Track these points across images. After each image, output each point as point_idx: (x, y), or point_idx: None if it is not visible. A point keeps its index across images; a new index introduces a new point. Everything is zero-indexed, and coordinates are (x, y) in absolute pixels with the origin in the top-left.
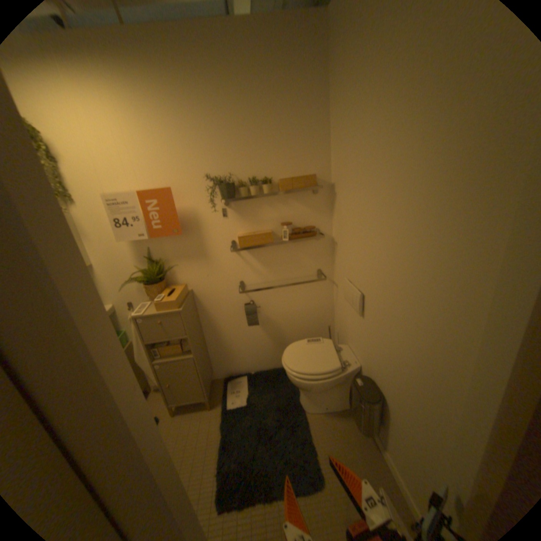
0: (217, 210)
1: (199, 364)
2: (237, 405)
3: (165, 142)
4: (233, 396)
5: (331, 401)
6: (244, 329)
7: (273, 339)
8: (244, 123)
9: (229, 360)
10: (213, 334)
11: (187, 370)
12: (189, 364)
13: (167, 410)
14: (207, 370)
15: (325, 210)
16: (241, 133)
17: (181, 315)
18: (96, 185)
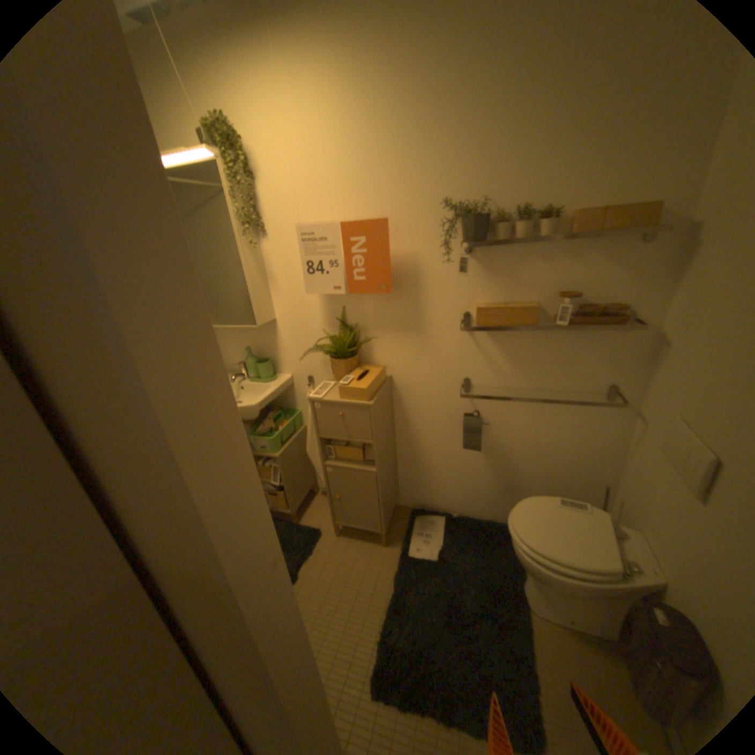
0: (450, 259)
1: (383, 483)
2: (424, 555)
3: (391, 145)
4: (420, 539)
5: (584, 614)
6: (456, 450)
7: (498, 477)
8: (531, 103)
9: (424, 487)
10: (408, 445)
11: (365, 486)
12: (369, 479)
13: (333, 527)
14: (392, 492)
15: (662, 275)
16: (521, 122)
17: (370, 411)
18: (293, 213)
